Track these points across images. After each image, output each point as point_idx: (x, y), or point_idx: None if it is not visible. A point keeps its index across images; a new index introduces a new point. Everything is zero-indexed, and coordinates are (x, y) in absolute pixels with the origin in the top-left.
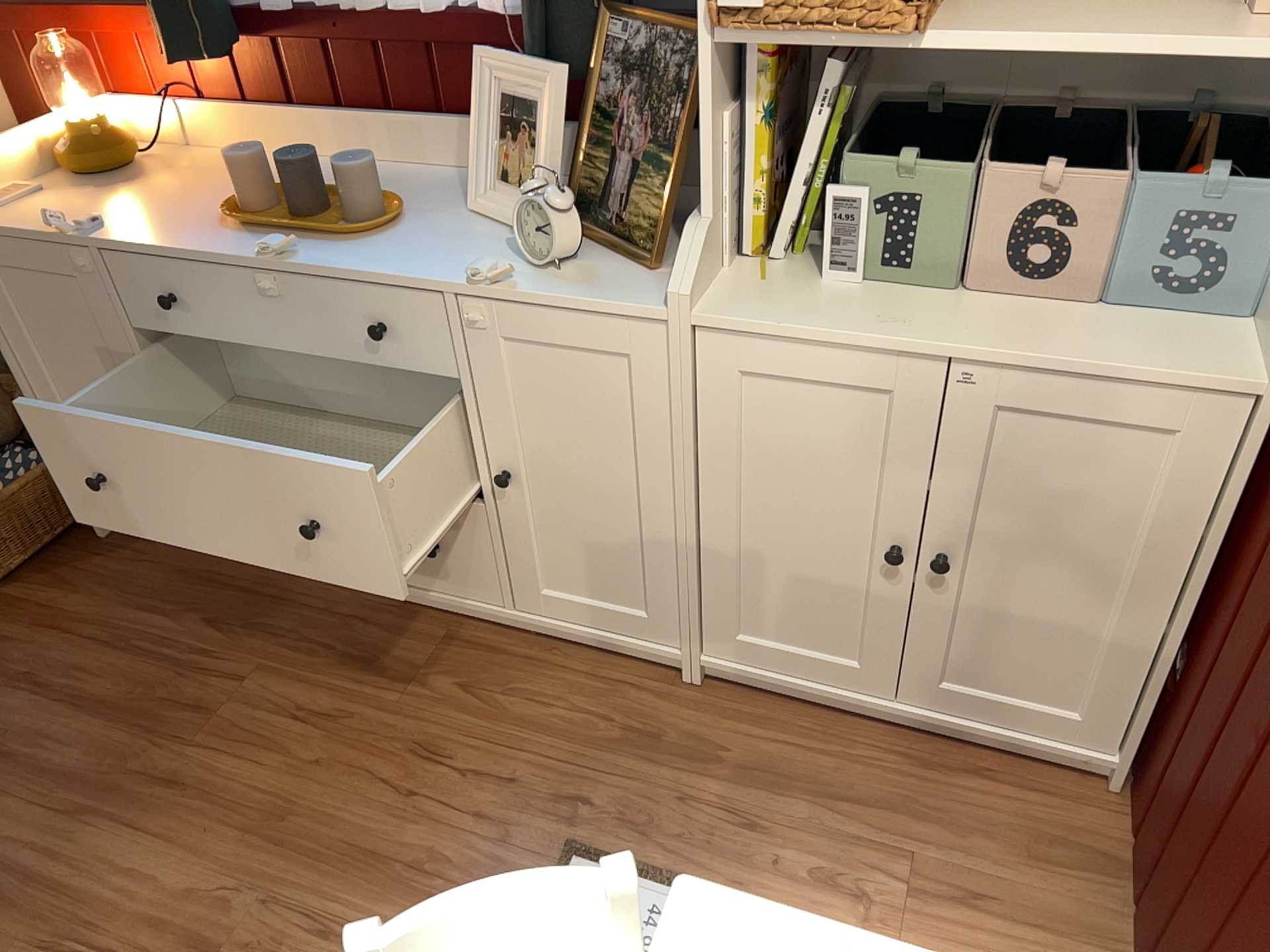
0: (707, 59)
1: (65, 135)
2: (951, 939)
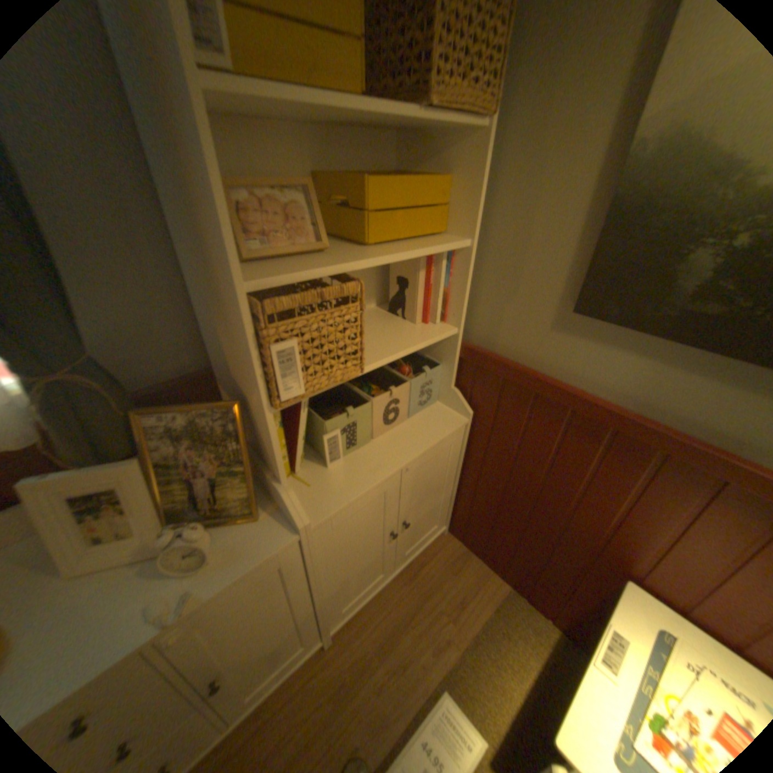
0: (268, 423)
1: None
2: (473, 625)
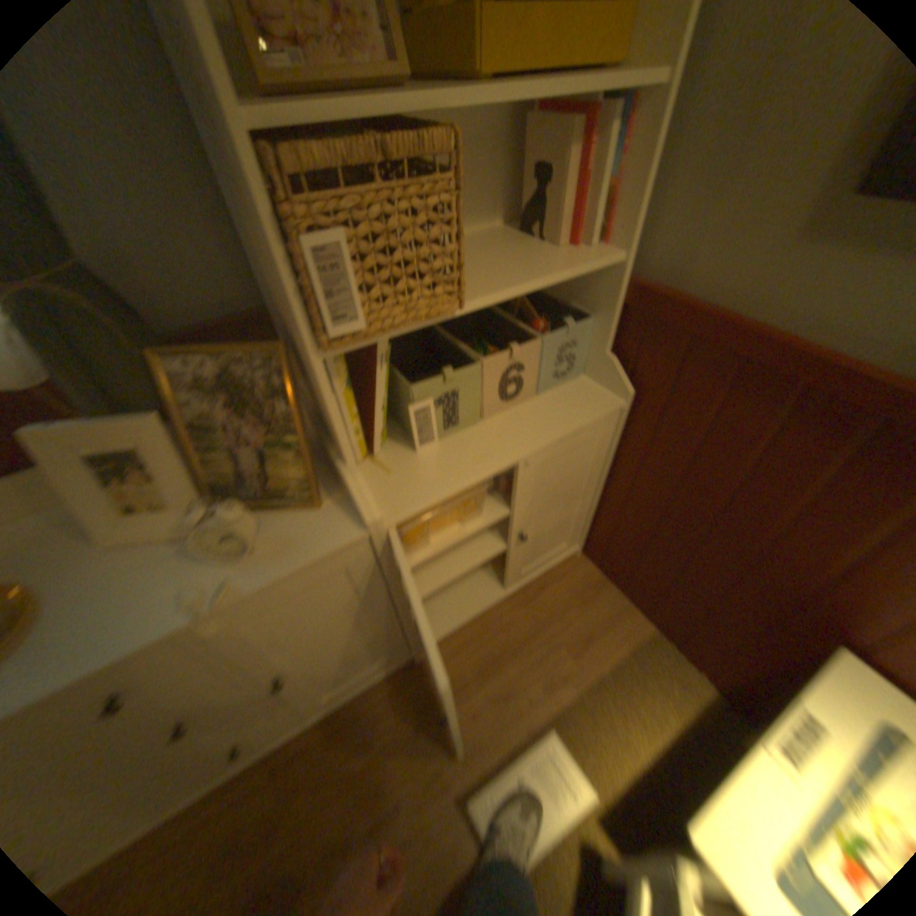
0: (318, 372)
1: None
2: (598, 663)
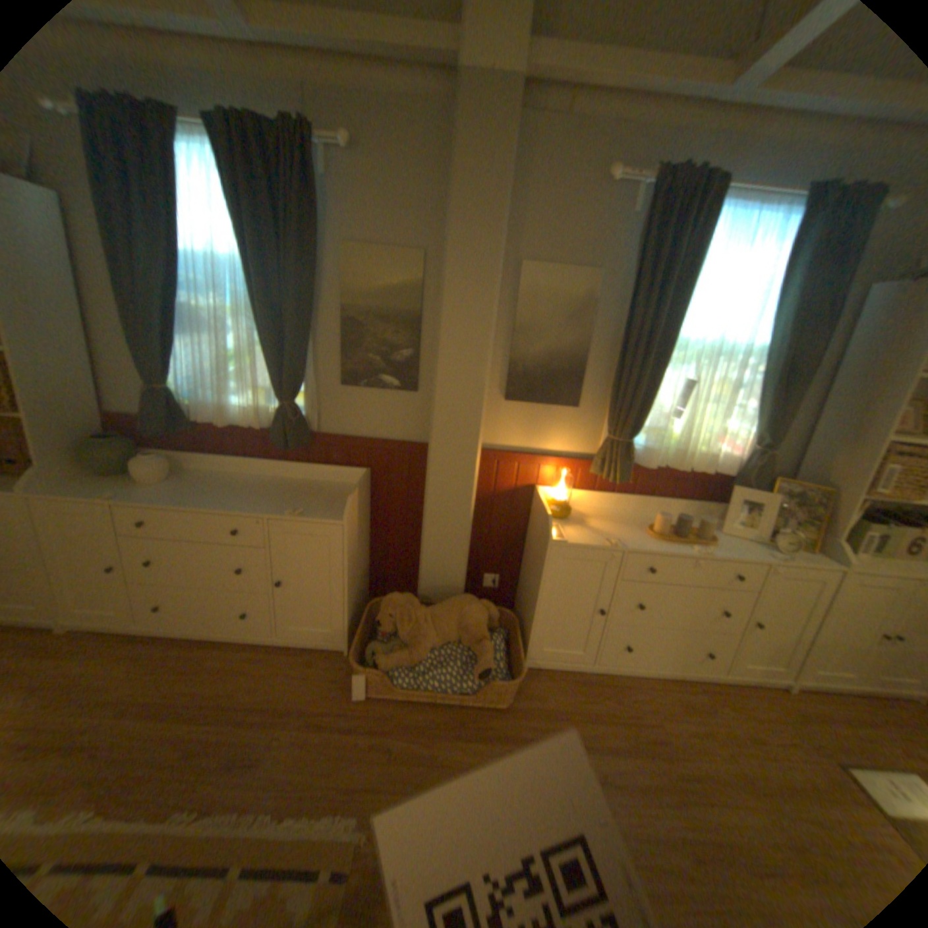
0: (855, 503)
1: (553, 504)
2: None
